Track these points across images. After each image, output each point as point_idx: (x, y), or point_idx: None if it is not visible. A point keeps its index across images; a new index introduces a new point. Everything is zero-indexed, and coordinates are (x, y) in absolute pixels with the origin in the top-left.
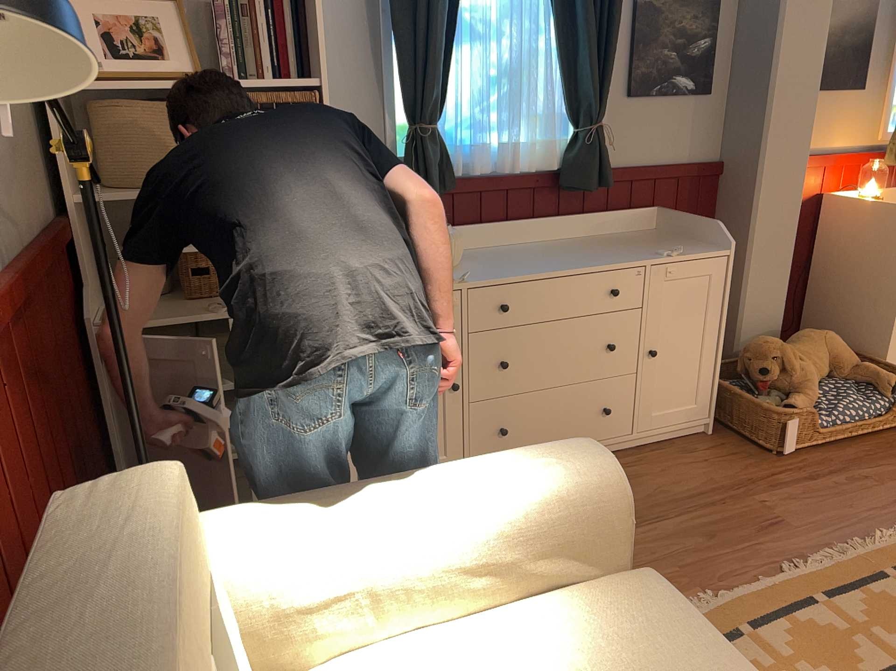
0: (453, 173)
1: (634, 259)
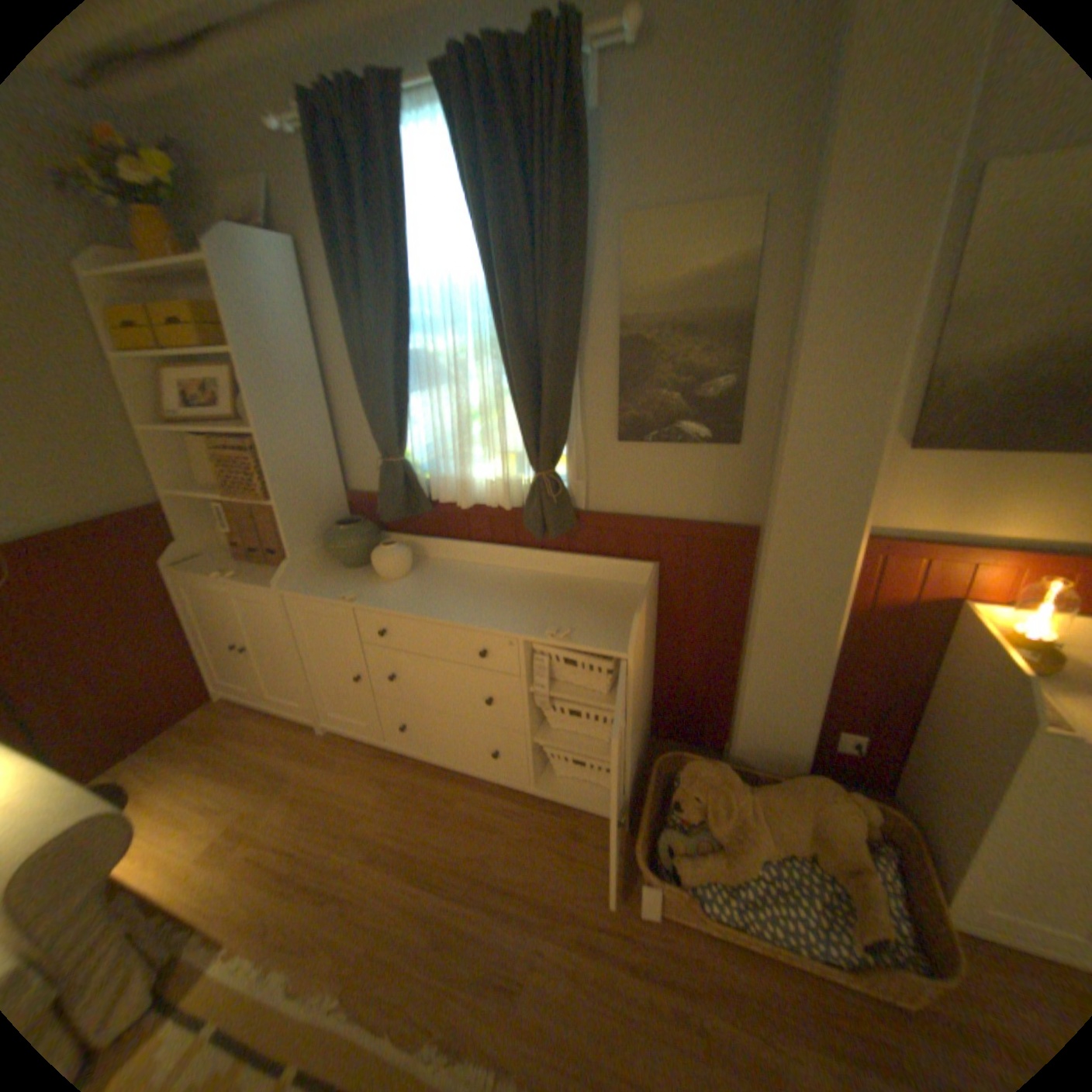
0: (429, 497)
1: (513, 627)
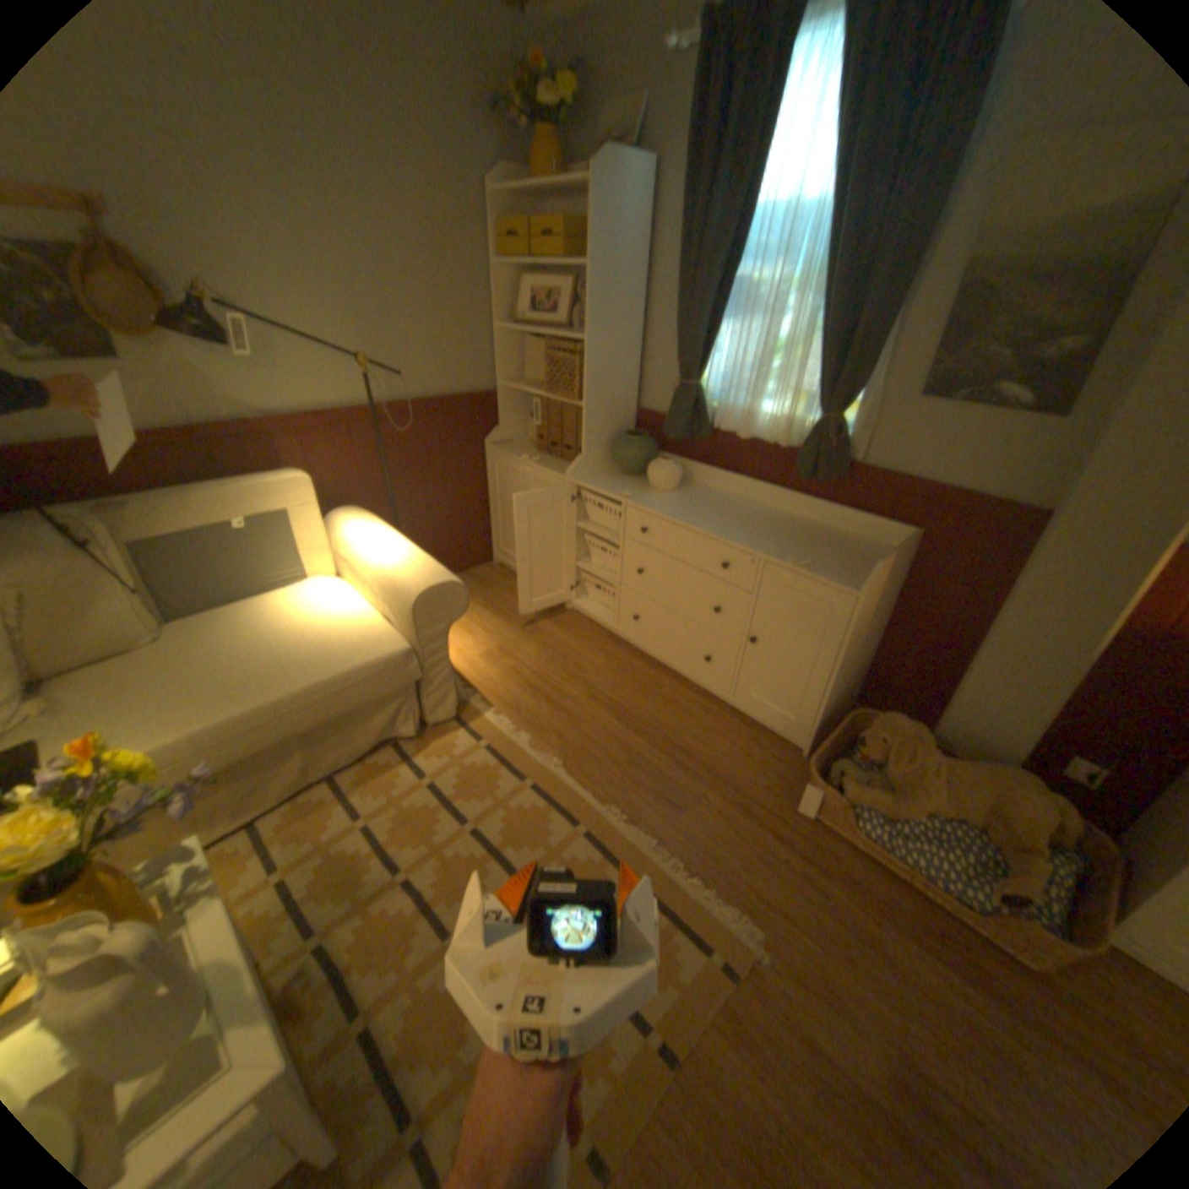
0: (711, 424)
1: (758, 548)
